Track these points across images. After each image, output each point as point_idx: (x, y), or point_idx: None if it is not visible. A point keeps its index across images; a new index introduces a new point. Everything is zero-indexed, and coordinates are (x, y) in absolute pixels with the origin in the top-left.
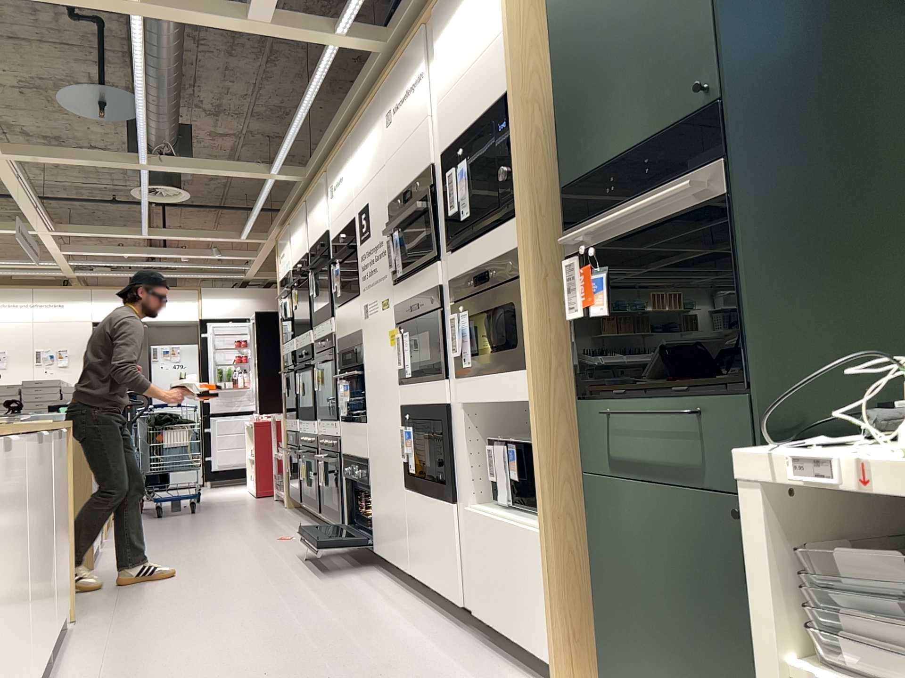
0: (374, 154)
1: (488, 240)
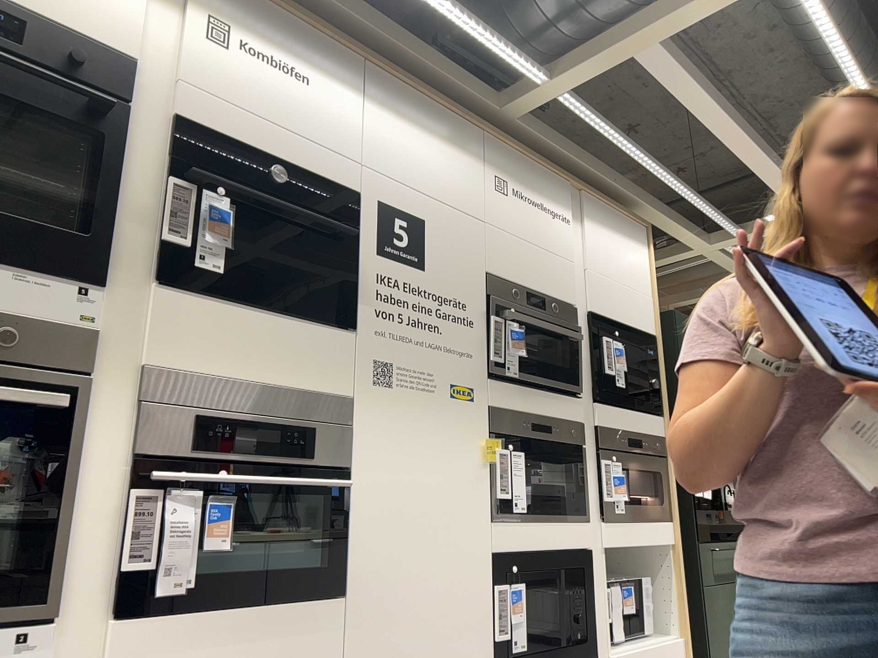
0: (456, 179)
1: (638, 416)
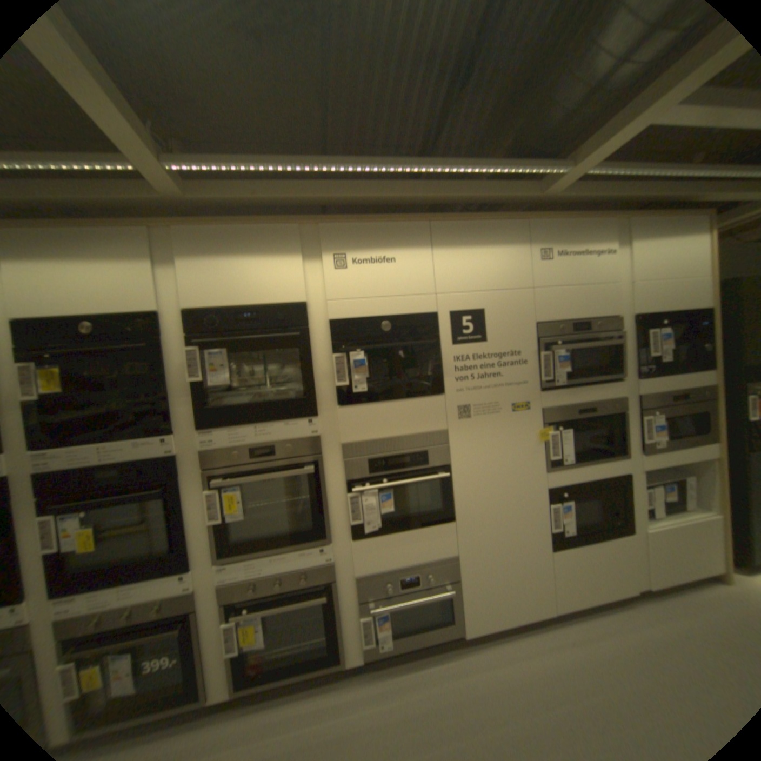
0: (506, 269)
1: (686, 378)
